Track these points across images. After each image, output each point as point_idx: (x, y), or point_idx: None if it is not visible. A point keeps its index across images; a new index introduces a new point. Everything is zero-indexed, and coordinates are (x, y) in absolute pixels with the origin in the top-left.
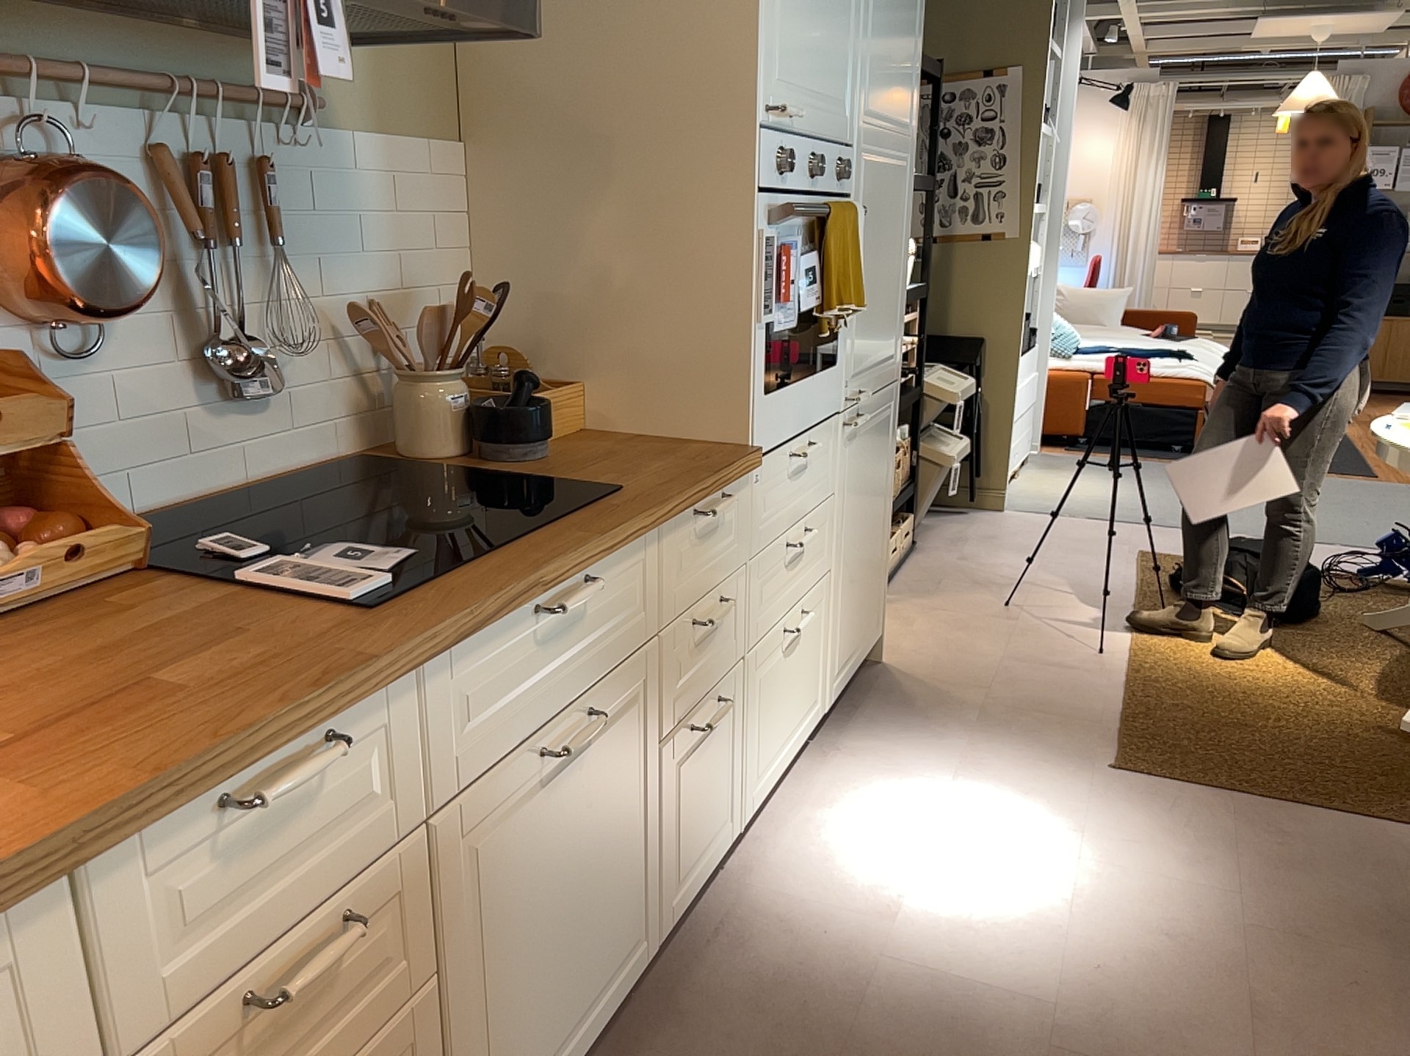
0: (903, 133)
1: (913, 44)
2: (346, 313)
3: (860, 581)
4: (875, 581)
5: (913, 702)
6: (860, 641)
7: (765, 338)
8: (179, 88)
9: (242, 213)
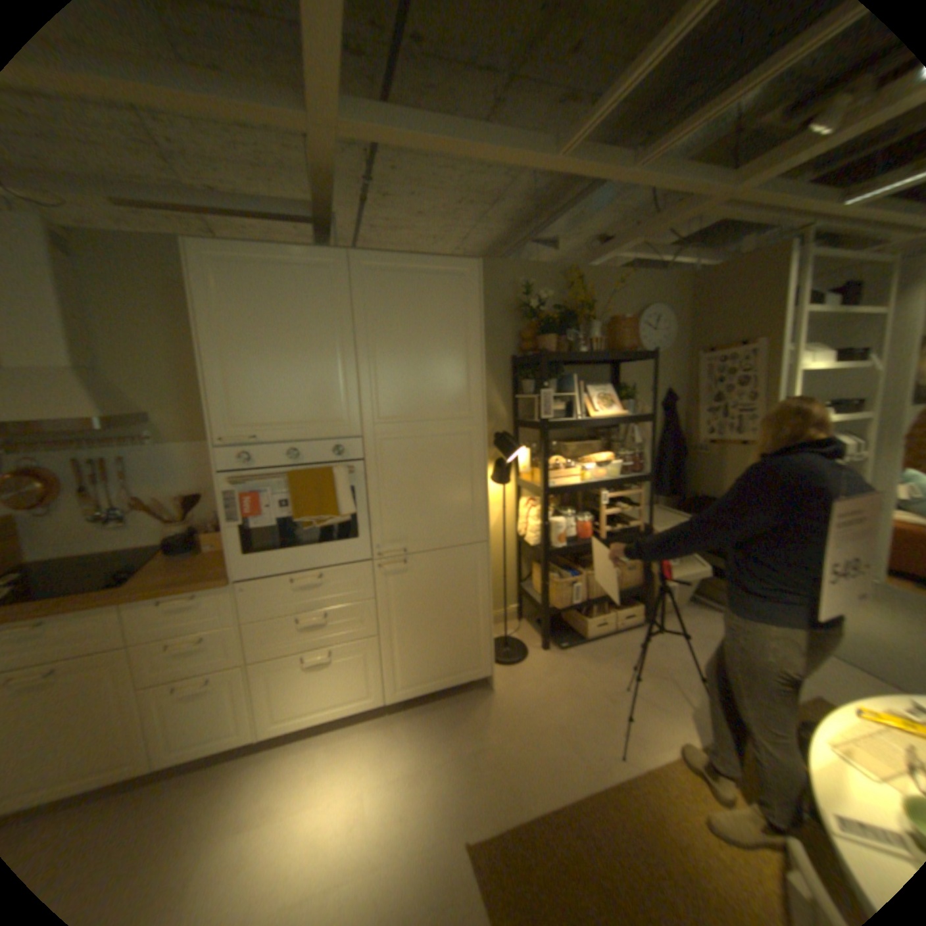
0: (457, 417)
1: (460, 372)
2: (168, 499)
3: (434, 645)
4: (467, 647)
5: (462, 724)
6: (445, 676)
7: (240, 532)
8: (80, 444)
9: (105, 475)
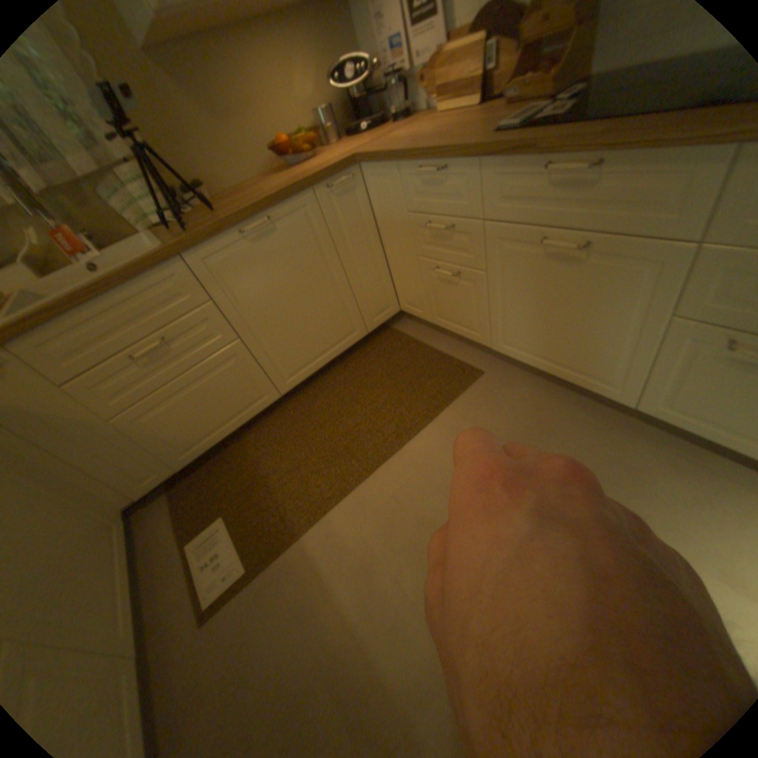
0: None
1: None
2: None
3: None
4: None
5: None
6: None
7: None
8: None
9: None
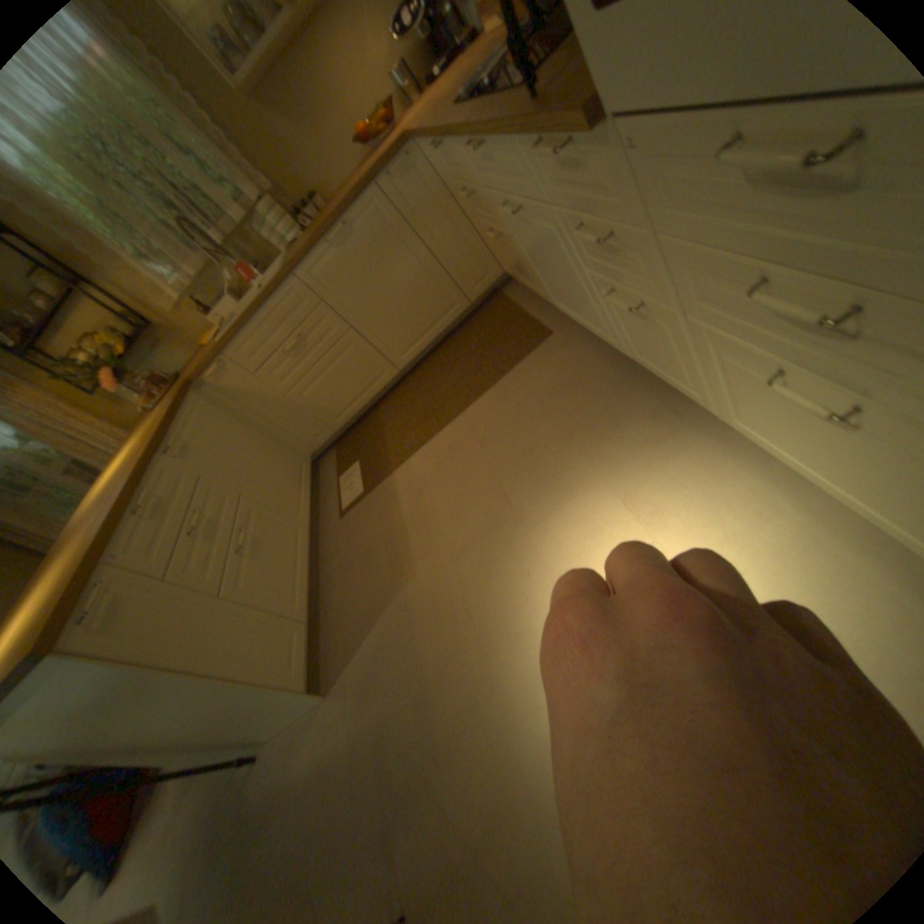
0: None
1: None
2: None
3: None
4: None
5: None
6: None
7: None
8: None
9: None
